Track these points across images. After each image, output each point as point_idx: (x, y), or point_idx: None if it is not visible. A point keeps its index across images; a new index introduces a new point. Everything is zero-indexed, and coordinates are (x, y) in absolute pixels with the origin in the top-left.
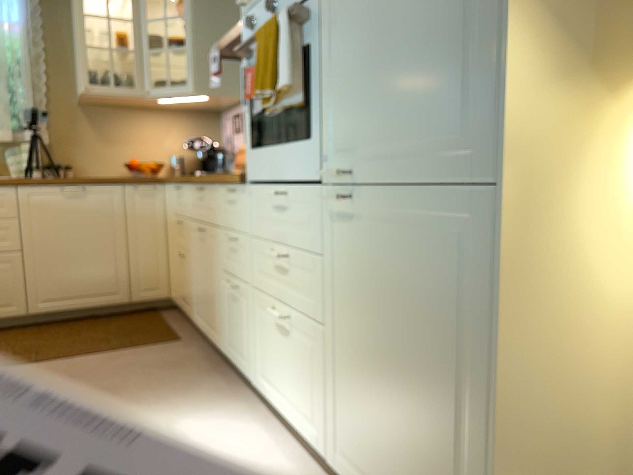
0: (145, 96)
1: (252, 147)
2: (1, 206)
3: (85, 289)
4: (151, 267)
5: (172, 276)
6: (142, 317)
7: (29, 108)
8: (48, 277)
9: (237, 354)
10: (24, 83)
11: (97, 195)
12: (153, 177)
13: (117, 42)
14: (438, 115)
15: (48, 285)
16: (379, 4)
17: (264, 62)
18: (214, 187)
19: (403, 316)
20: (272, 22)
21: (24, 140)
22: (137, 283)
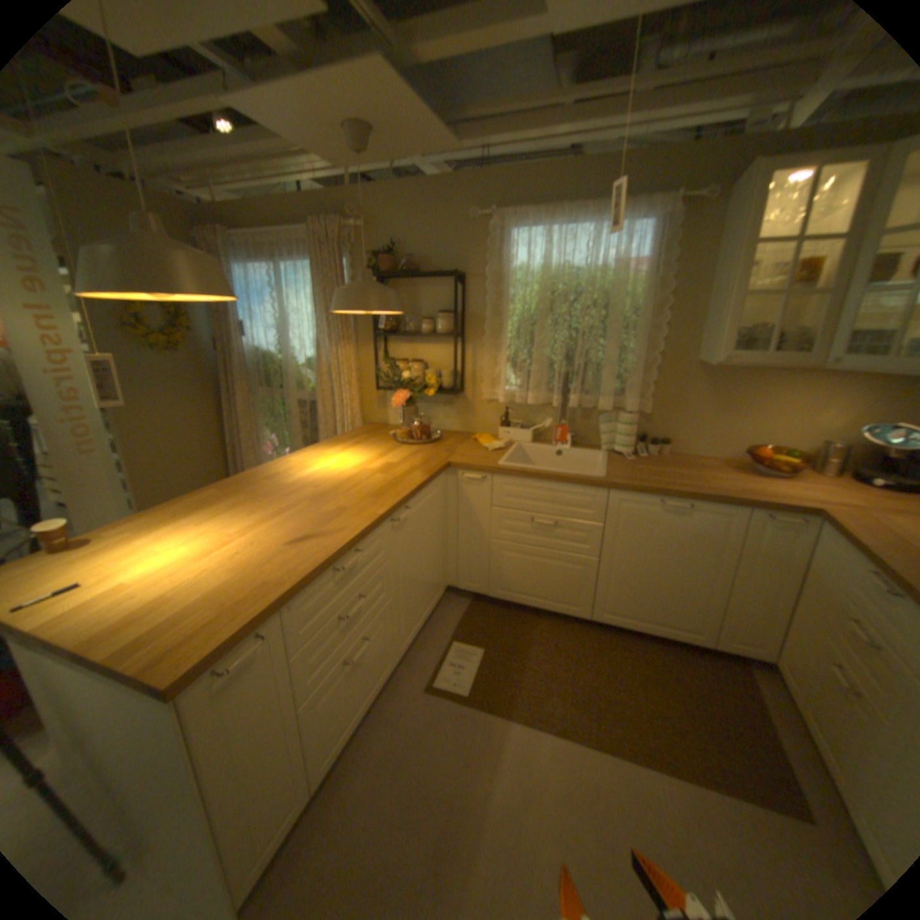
0: (829, 366)
1: None
2: (591, 507)
3: (663, 617)
4: (762, 621)
5: (798, 655)
6: (730, 679)
7: (639, 369)
8: (623, 592)
9: None
10: (641, 341)
11: (711, 516)
12: (809, 507)
13: (798, 273)
14: None
15: (621, 600)
16: None
17: None
18: None
19: None
20: None
21: (625, 407)
22: (734, 633)
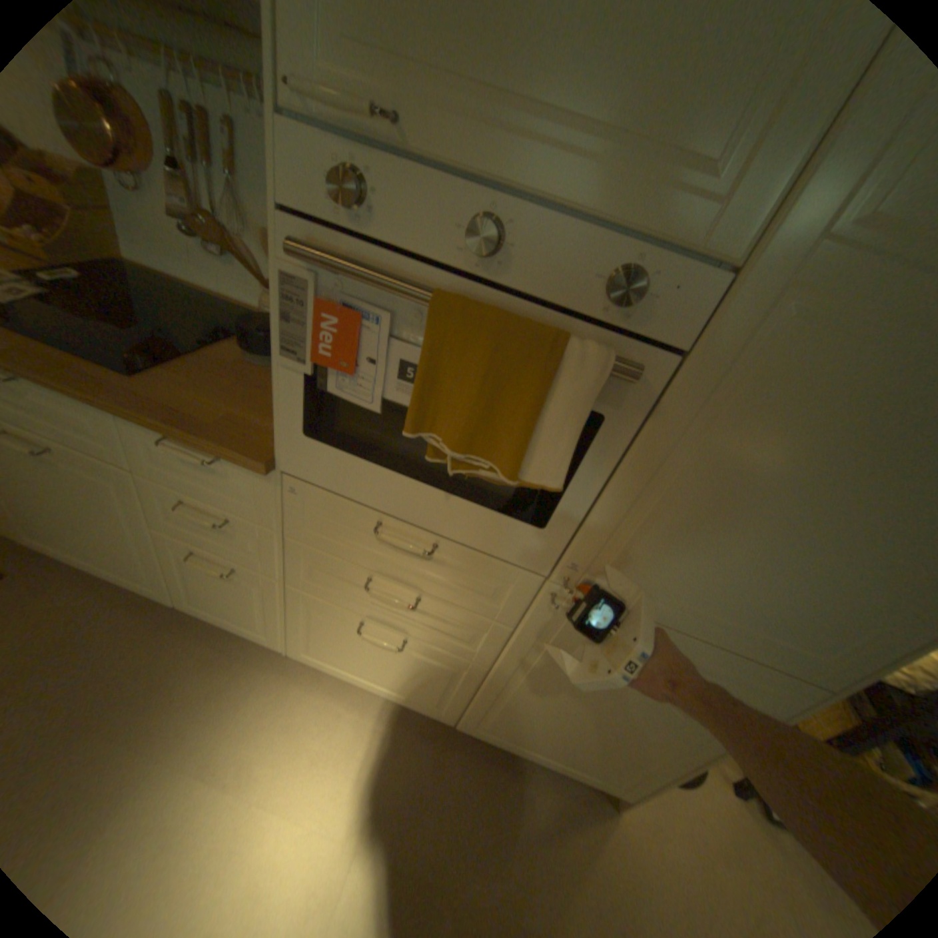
0: None
1: (304, 432)
2: None
3: None
4: None
5: None
6: None
7: None
8: None
9: (223, 619)
10: None
11: None
12: None
13: None
14: (805, 628)
15: None
16: (808, 485)
17: (472, 395)
18: (94, 408)
19: (637, 702)
20: (526, 335)
21: None
22: None
